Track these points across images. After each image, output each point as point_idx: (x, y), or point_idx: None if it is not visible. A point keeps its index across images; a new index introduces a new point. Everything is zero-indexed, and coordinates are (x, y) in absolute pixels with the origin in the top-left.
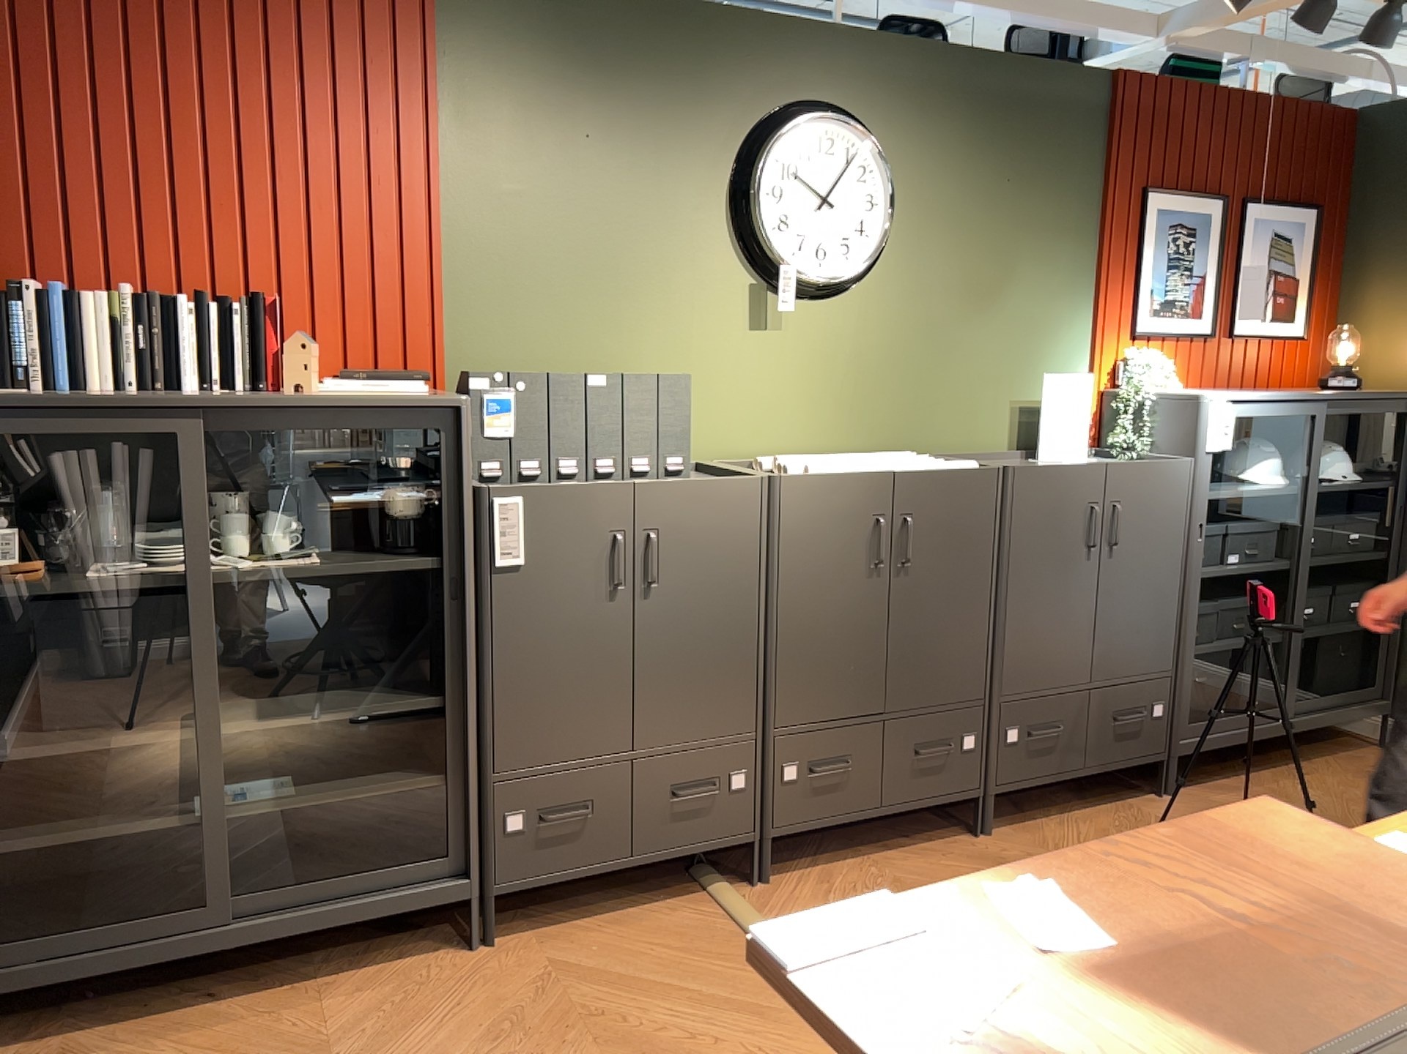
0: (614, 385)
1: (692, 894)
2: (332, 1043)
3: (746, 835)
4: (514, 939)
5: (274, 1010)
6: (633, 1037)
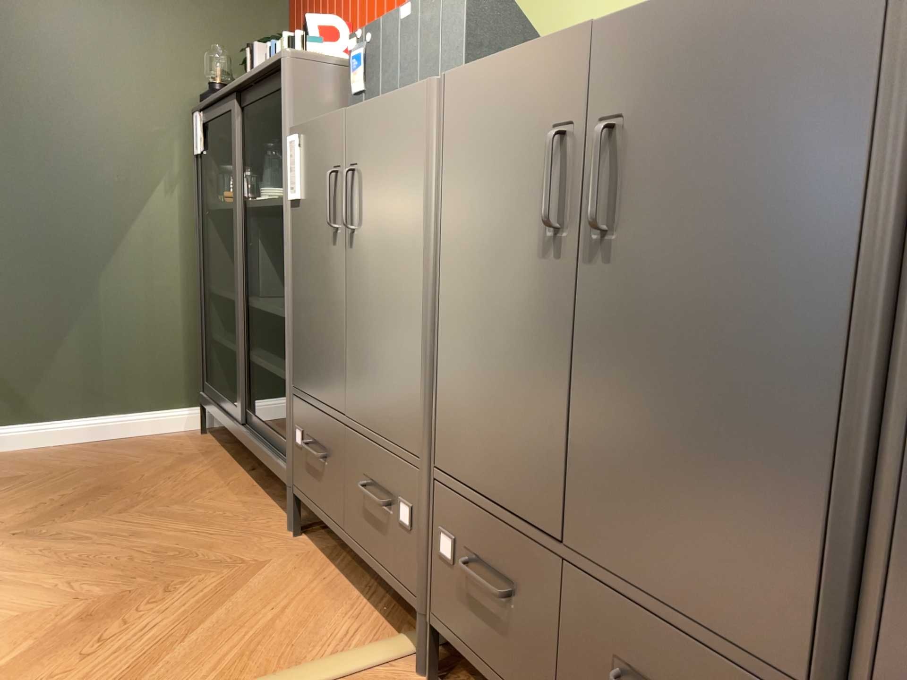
0: (414, 16)
1: (395, 629)
2: (182, 505)
3: (410, 593)
4: (304, 545)
5: (229, 486)
6: (123, 611)
